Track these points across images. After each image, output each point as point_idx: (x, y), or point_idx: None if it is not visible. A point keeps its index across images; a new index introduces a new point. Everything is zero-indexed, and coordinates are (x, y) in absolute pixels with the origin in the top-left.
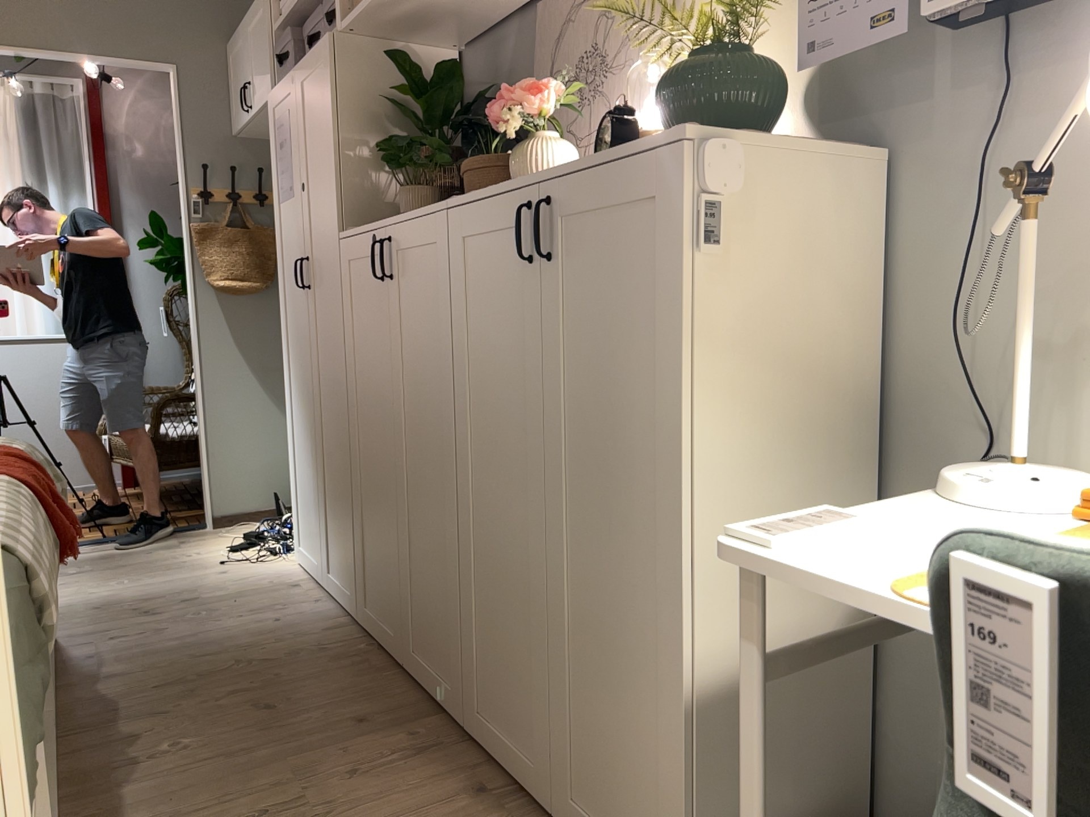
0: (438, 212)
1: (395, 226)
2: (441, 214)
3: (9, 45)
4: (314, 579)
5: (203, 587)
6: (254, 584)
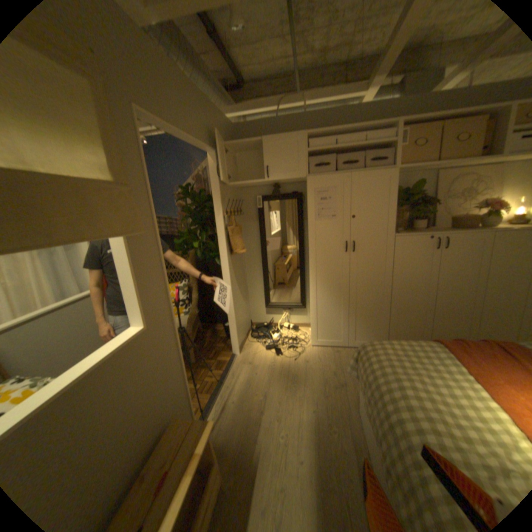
0: (487, 232)
1: (454, 235)
2: (491, 233)
3: (176, 130)
4: (333, 347)
5: (321, 369)
6: (327, 358)
